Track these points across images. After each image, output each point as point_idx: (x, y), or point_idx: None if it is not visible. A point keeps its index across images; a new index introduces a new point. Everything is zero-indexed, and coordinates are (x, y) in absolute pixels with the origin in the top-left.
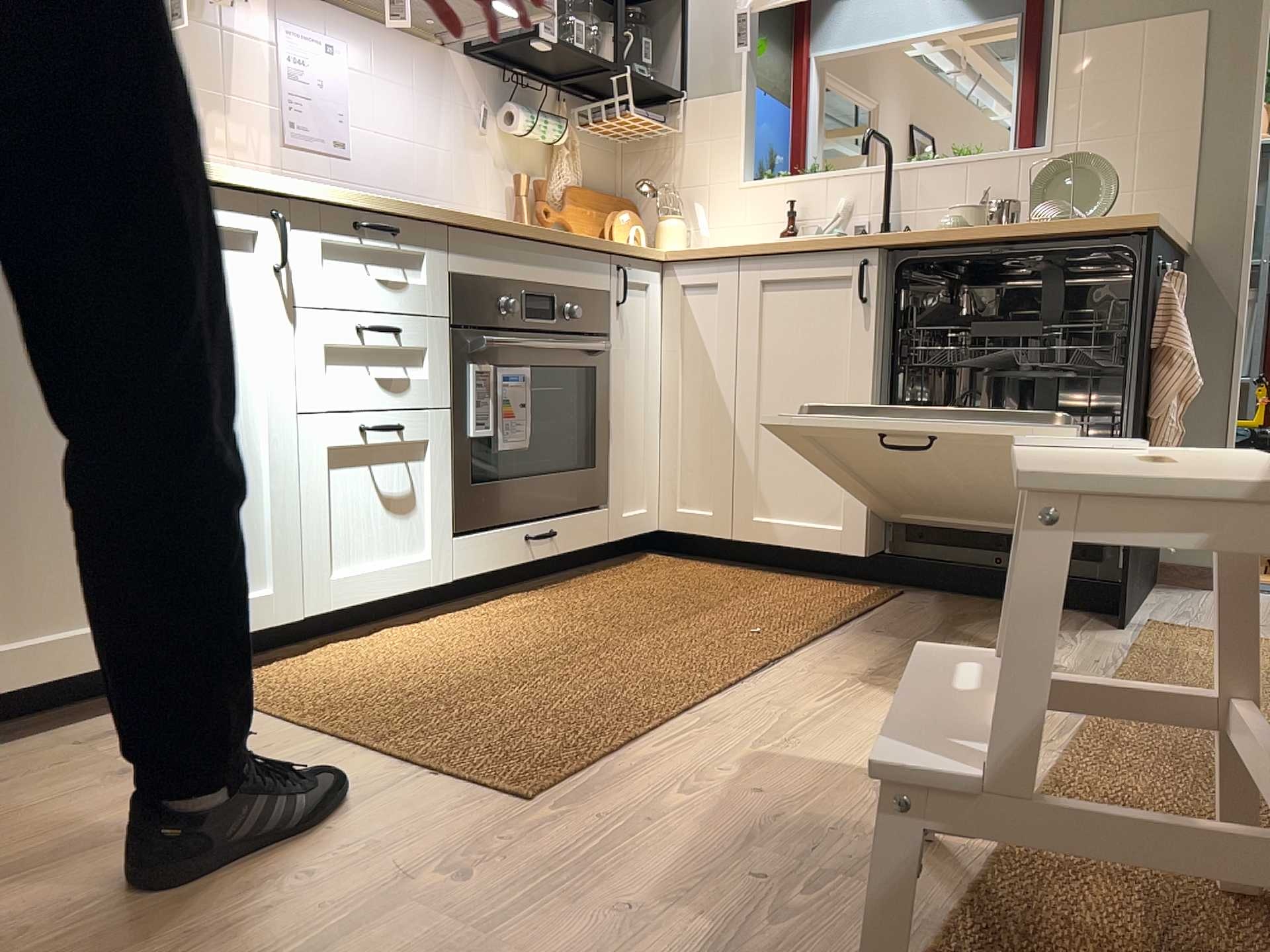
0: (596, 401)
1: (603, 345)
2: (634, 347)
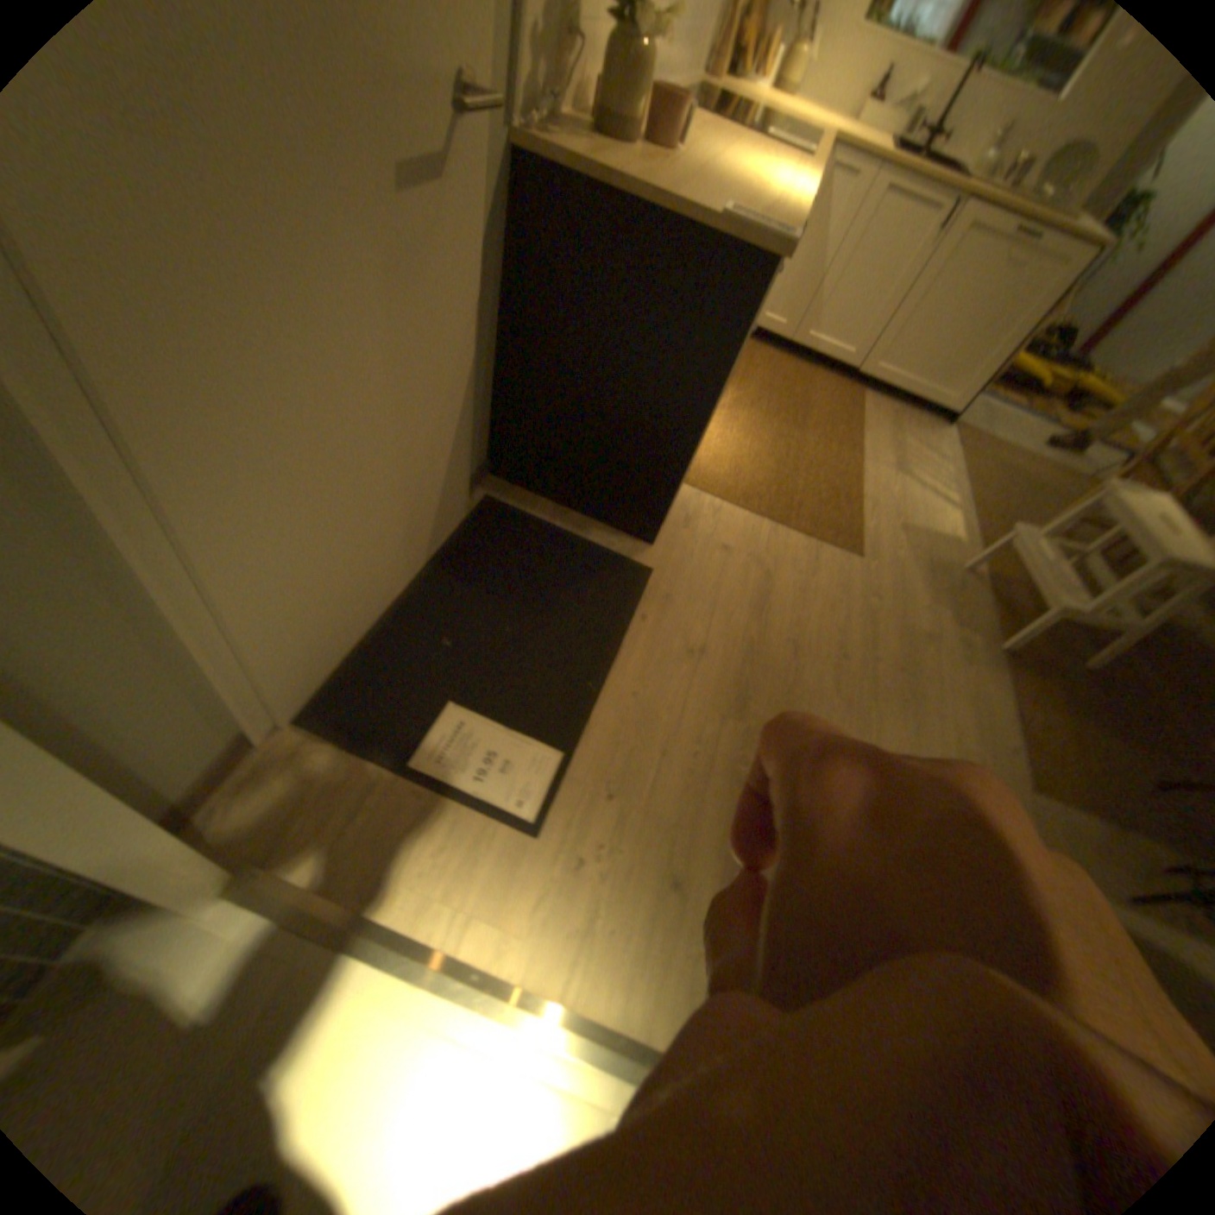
0: None
1: None
2: None
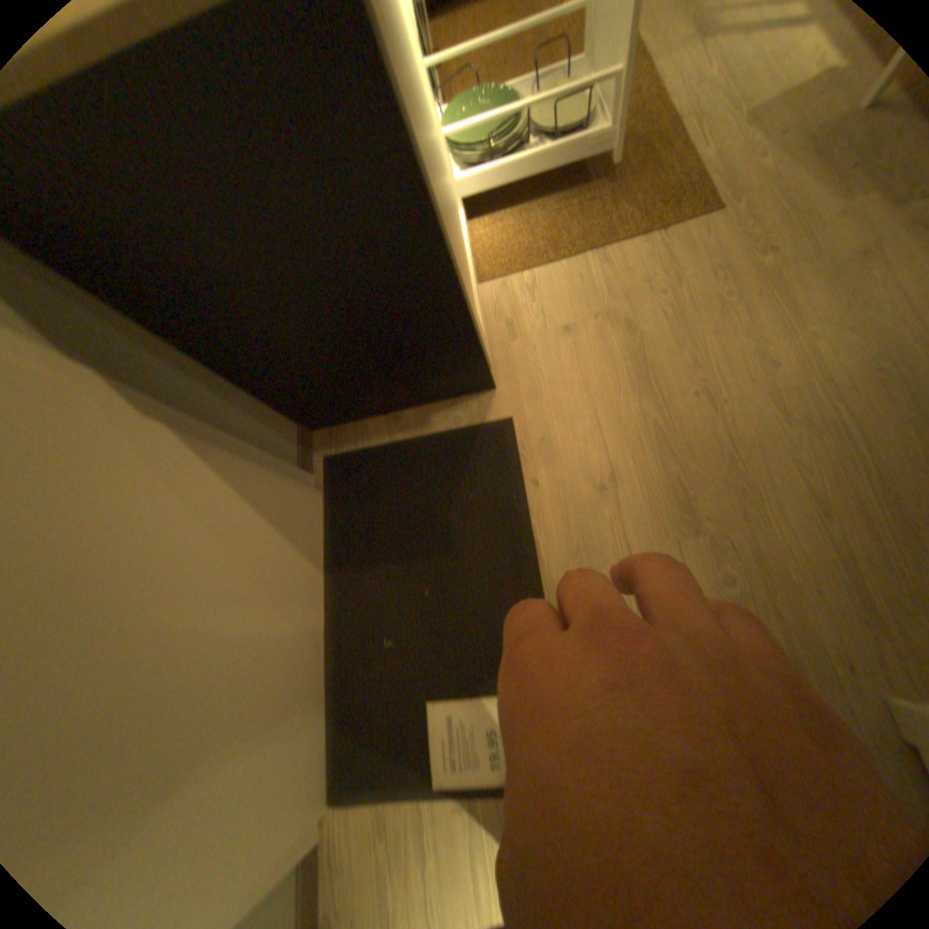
0: None
1: None
2: None
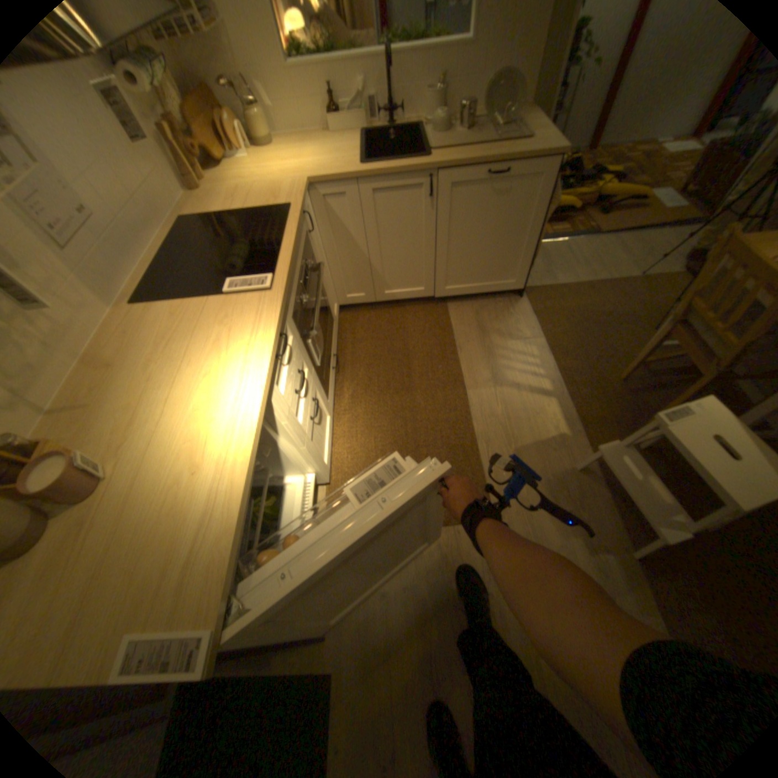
0: (320, 288)
1: (318, 265)
2: (315, 244)
